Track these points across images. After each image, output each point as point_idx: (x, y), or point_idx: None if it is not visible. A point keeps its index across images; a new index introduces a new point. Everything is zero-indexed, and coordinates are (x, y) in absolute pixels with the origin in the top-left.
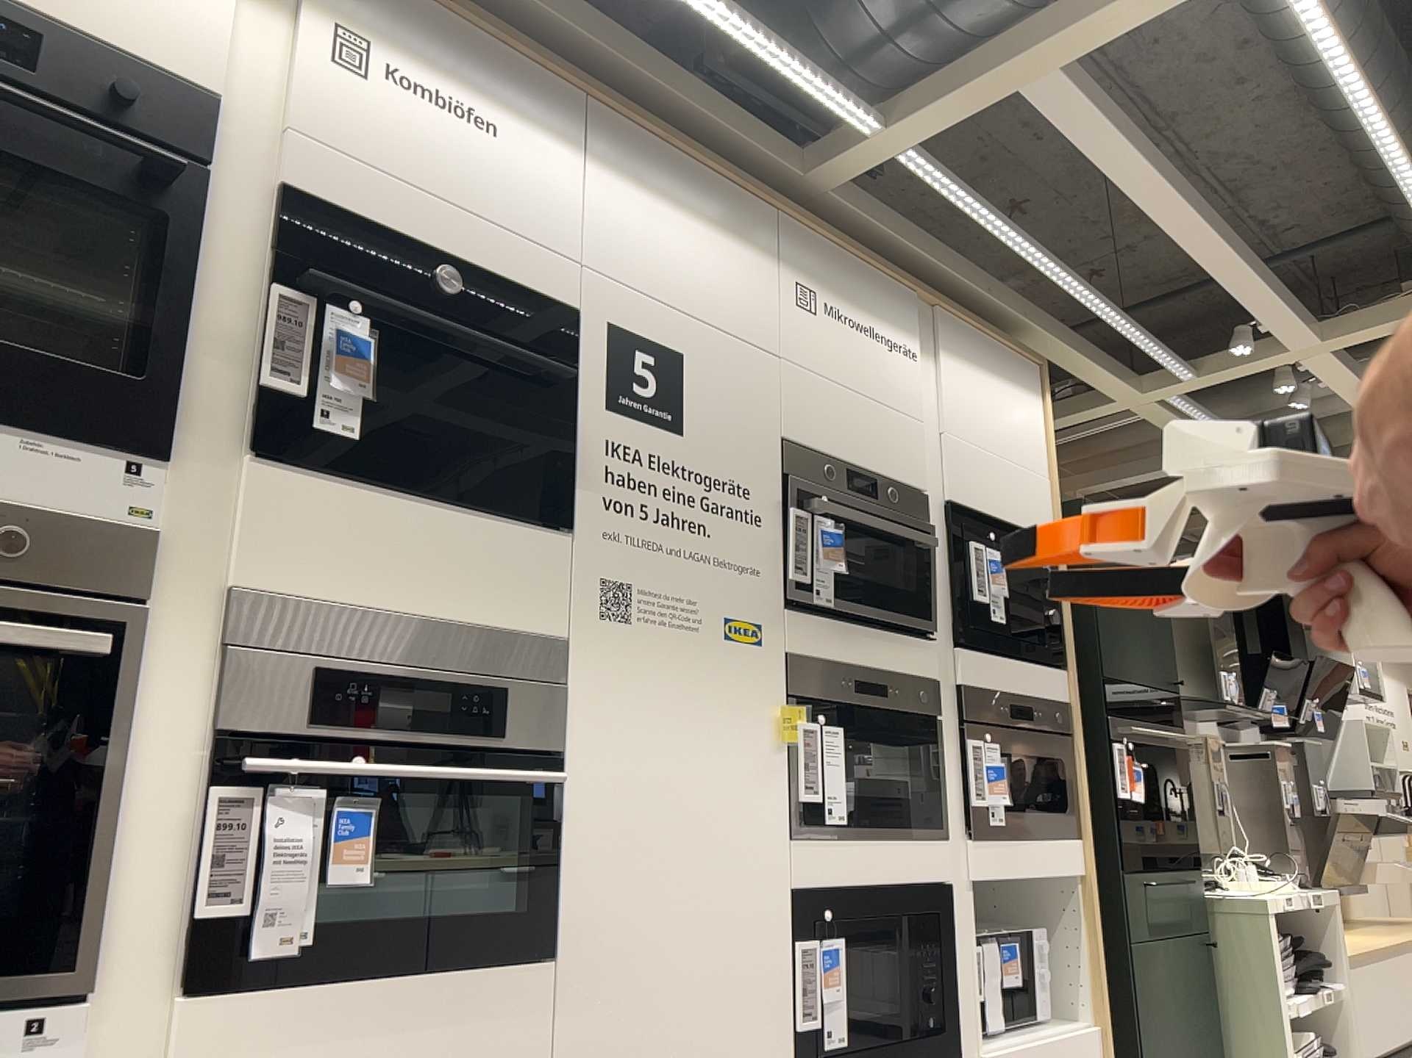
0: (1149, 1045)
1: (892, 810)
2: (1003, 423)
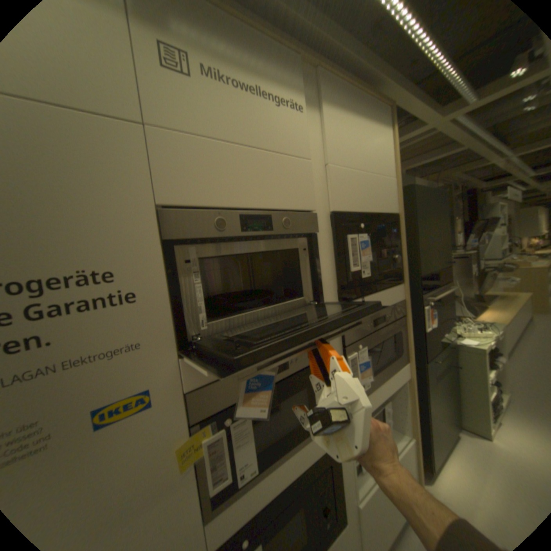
0: (434, 429)
1: (294, 436)
2: (368, 150)
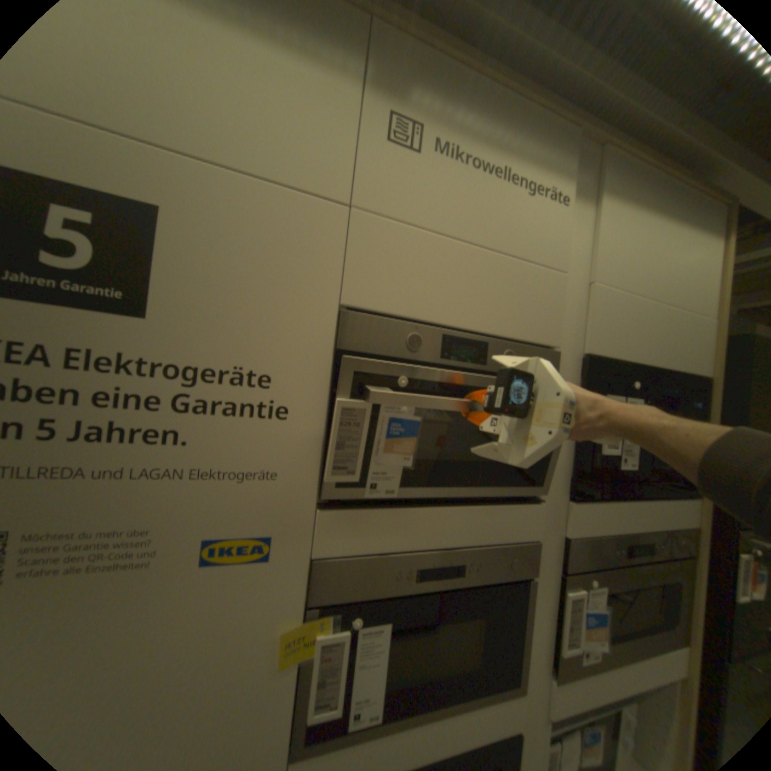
0: None
1: (451, 689)
2: (673, 268)
